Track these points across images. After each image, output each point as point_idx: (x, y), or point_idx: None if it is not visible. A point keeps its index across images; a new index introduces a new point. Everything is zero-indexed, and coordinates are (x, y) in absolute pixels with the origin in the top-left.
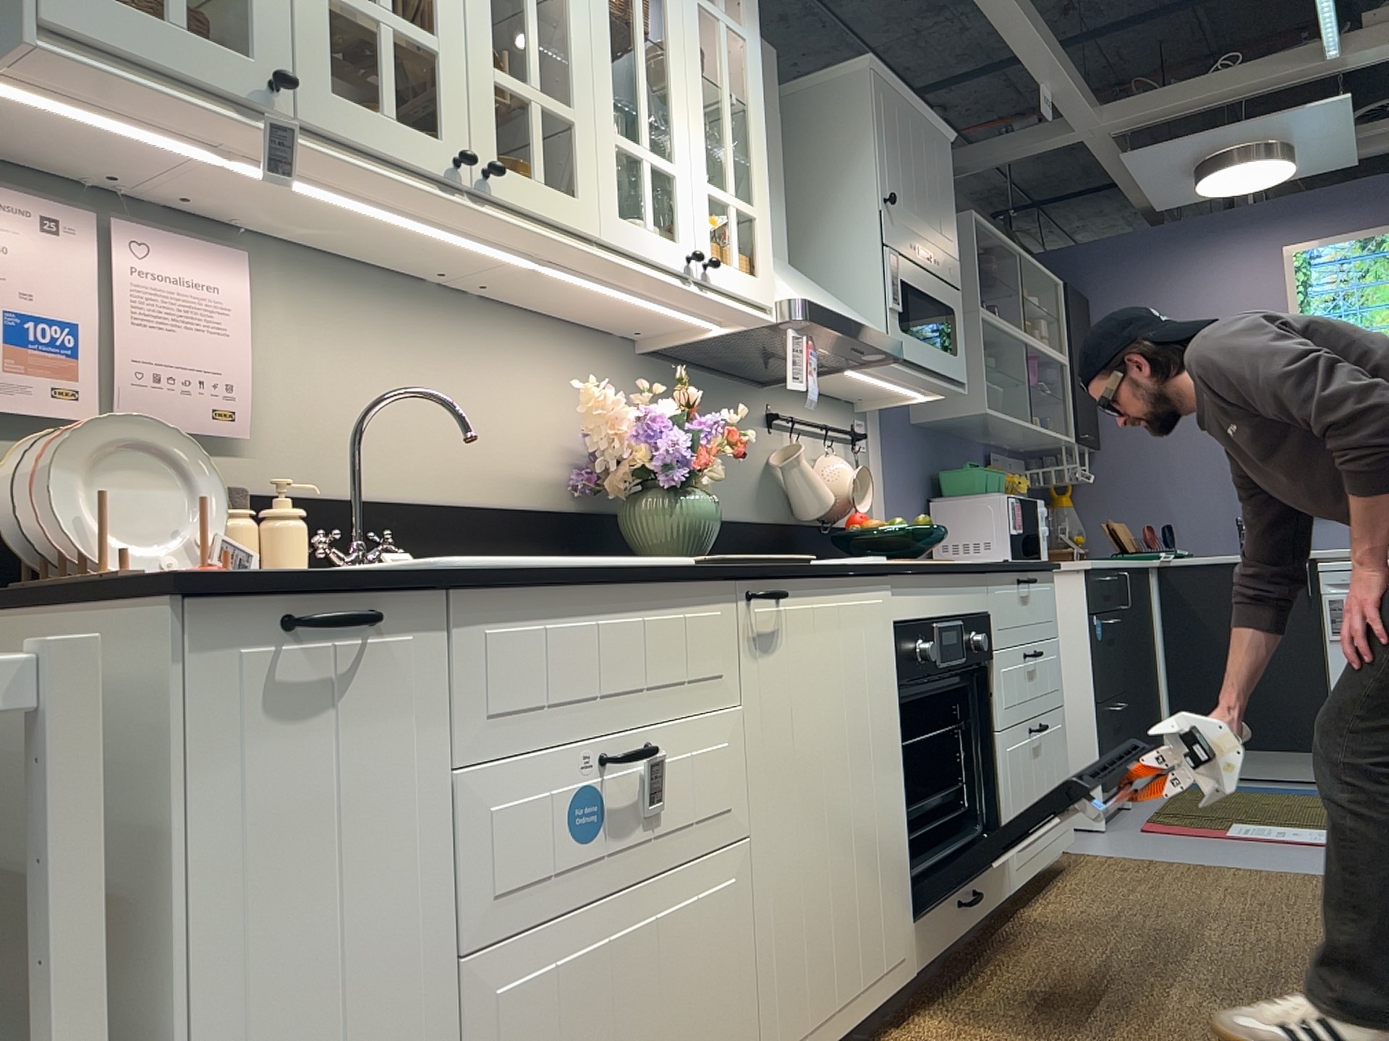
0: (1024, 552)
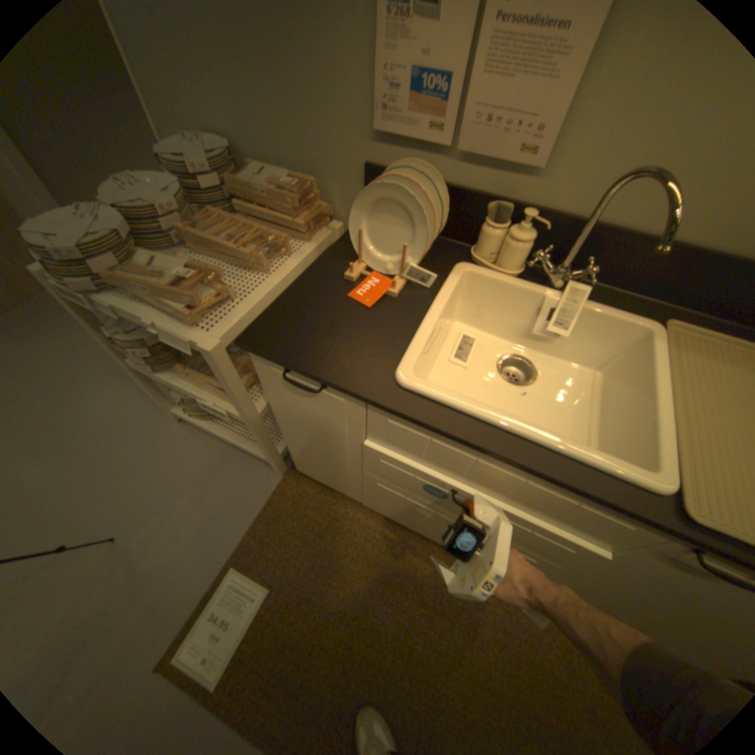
0: None
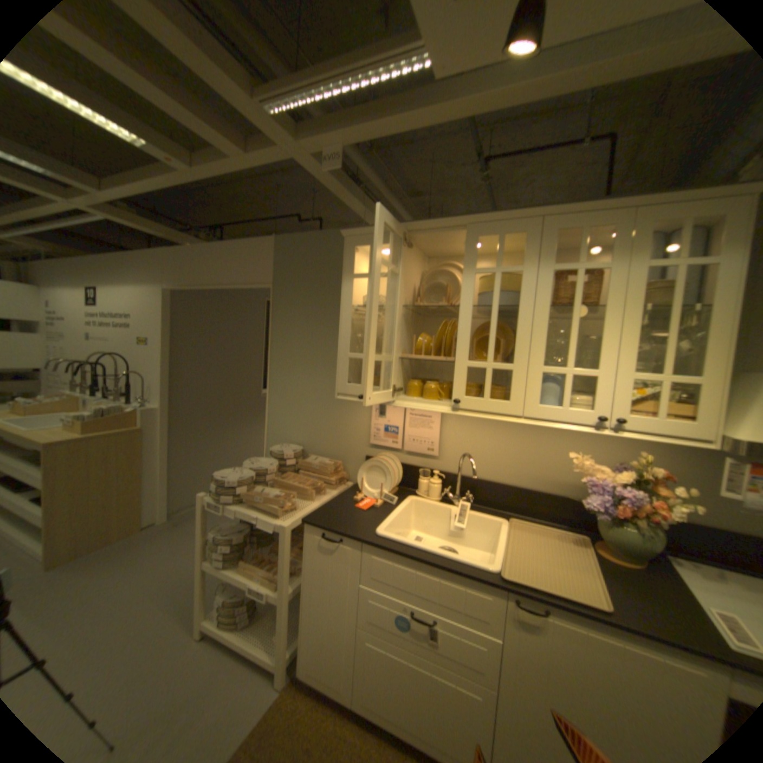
0: None
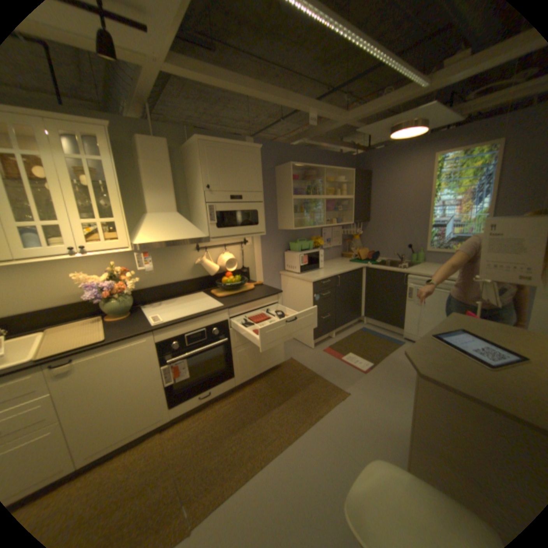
0: (306, 269)
